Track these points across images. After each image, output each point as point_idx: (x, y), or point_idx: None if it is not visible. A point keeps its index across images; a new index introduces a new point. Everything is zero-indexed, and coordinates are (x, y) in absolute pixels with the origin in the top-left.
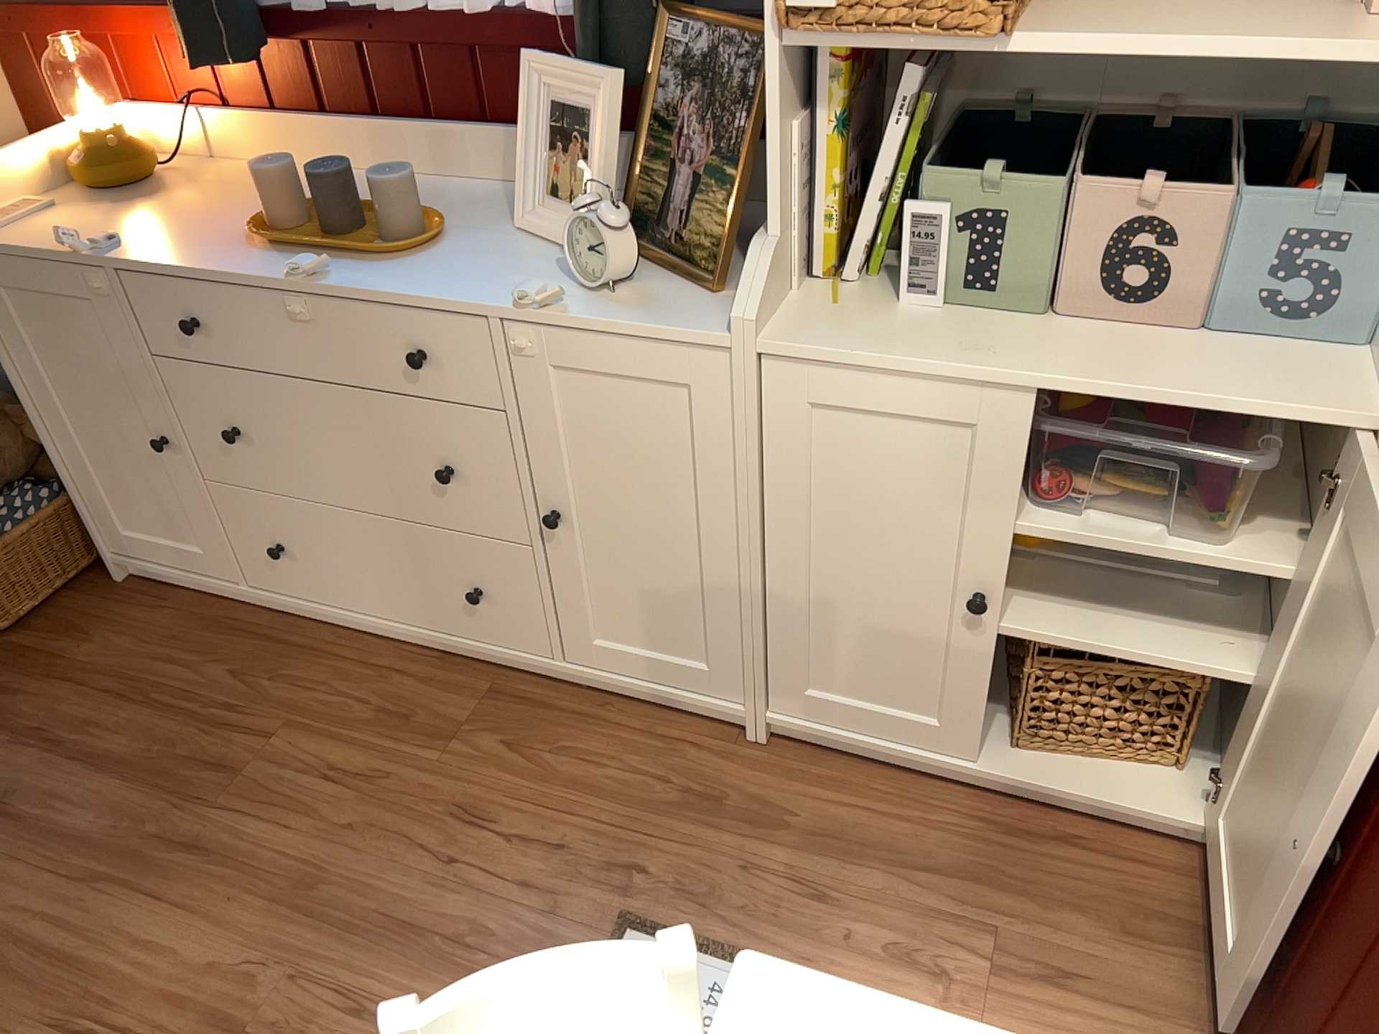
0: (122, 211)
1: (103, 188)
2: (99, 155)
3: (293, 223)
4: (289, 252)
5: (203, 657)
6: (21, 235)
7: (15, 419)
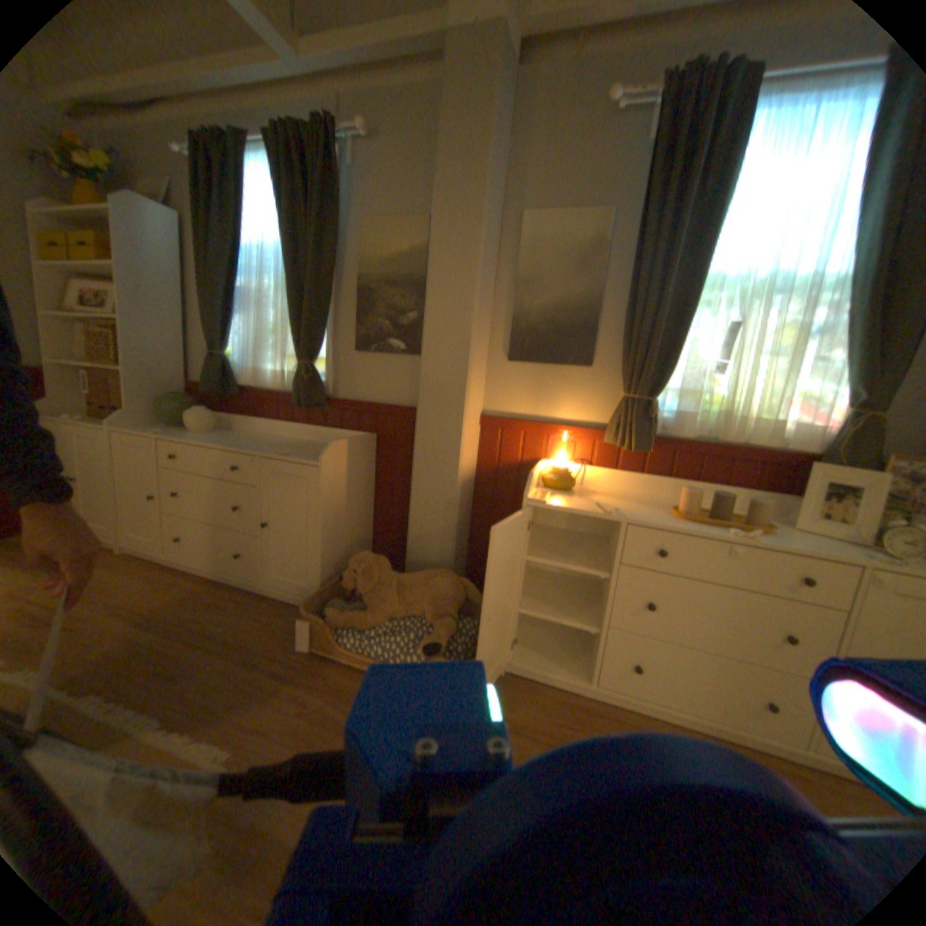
0: (568, 495)
1: (557, 485)
2: (552, 472)
3: (694, 511)
4: (697, 523)
5: (579, 730)
6: (546, 498)
7: (457, 582)
